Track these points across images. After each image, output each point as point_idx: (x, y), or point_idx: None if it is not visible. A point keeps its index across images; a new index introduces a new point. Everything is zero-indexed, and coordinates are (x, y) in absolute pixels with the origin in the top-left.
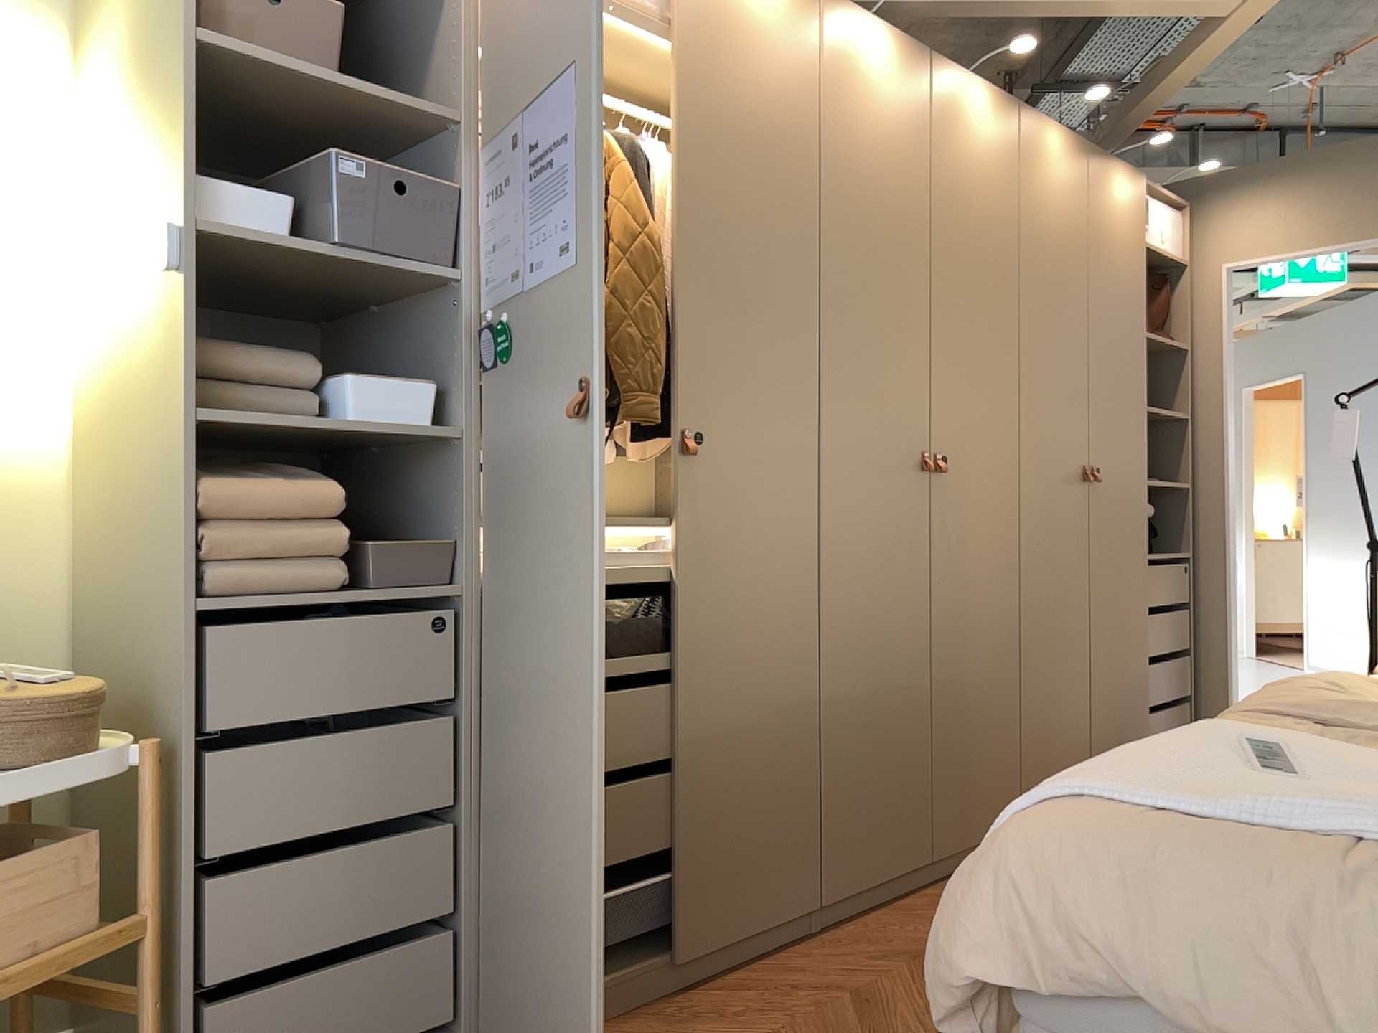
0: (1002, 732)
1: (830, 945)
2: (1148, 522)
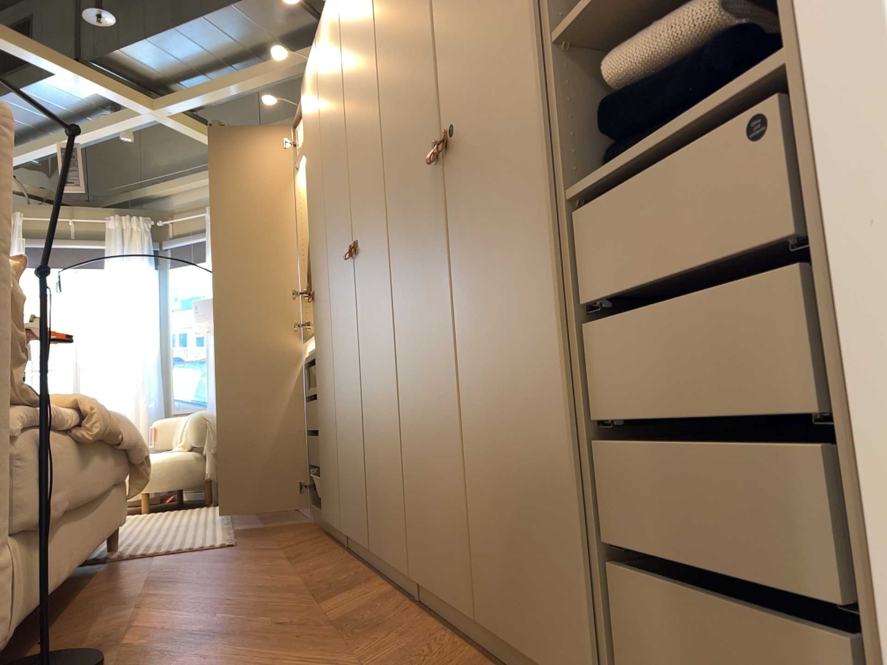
0: (393, 463)
1: (333, 541)
2: (655, 84)
